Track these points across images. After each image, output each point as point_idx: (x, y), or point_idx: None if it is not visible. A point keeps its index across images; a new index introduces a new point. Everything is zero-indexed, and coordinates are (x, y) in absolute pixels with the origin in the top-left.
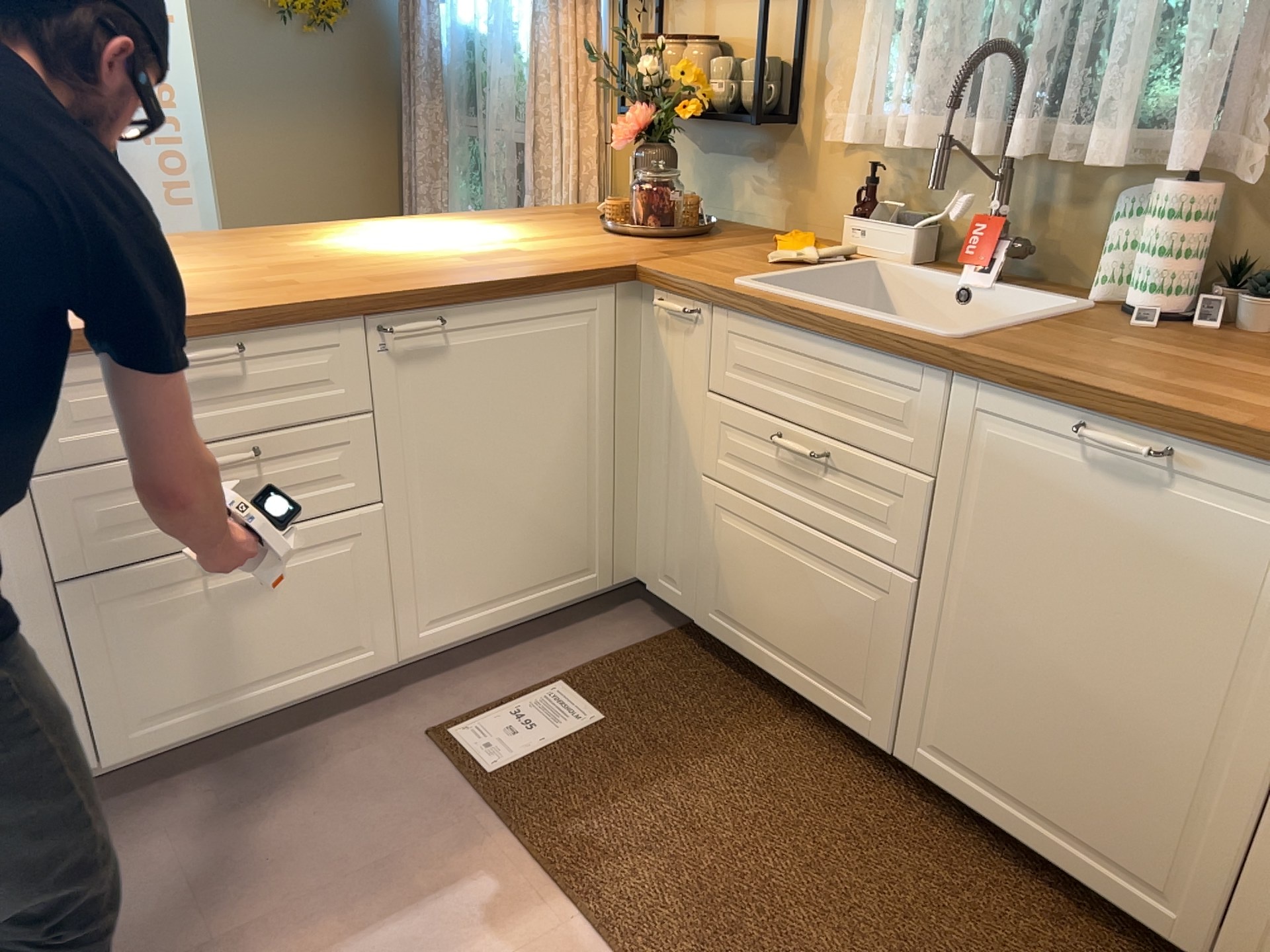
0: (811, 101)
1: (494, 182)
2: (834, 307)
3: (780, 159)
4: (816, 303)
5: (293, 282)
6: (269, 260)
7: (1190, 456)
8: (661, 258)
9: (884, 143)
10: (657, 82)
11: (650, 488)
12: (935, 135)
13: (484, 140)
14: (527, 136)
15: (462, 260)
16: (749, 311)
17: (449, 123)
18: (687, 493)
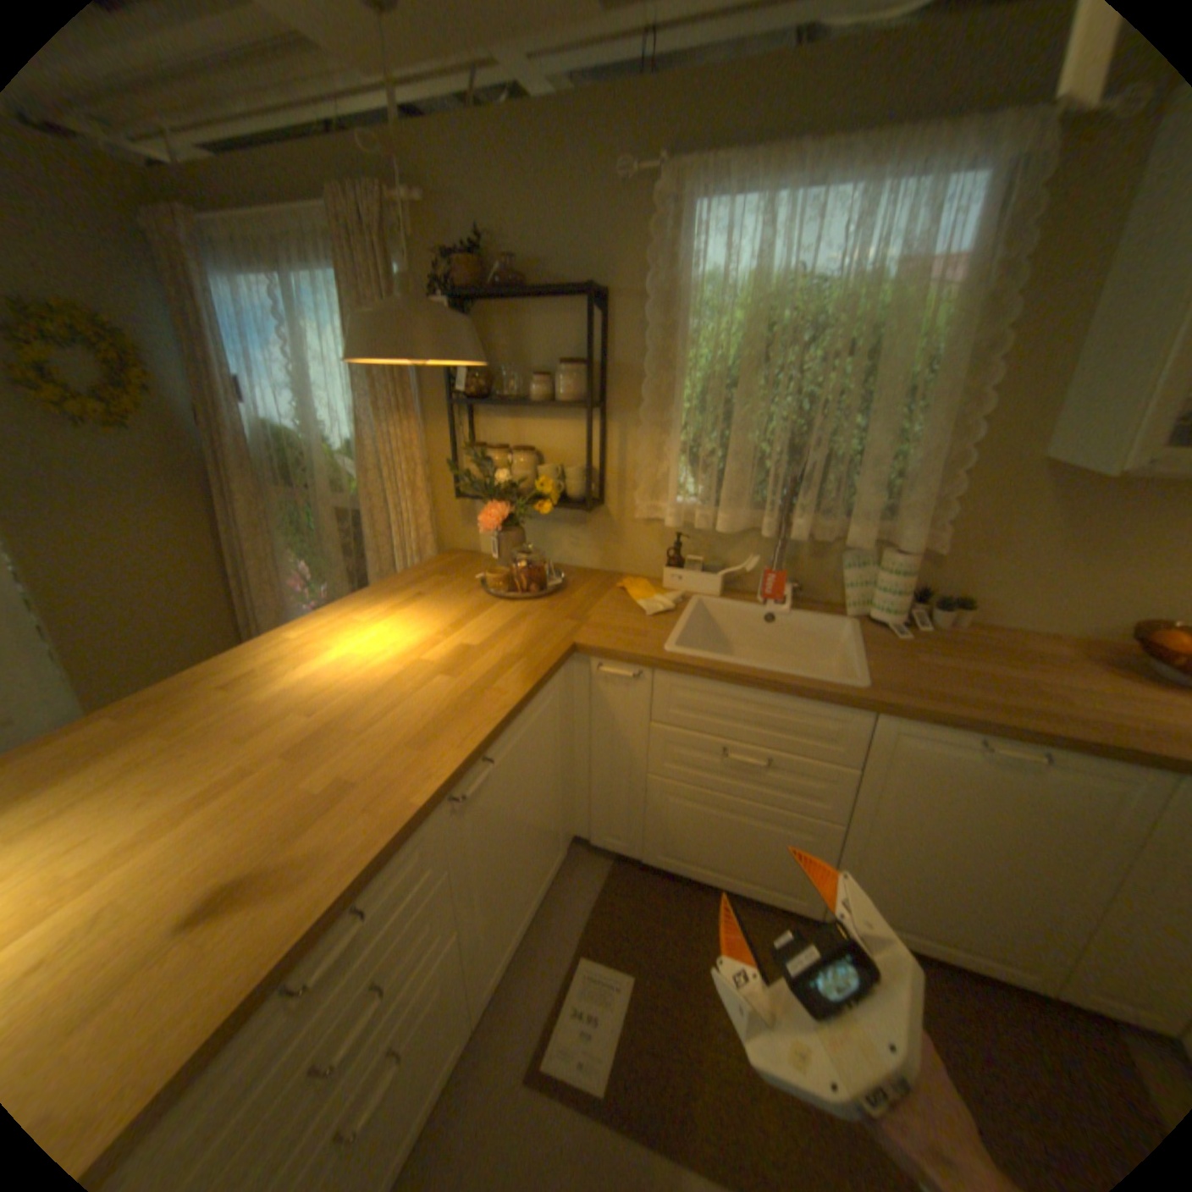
0: (615, 489)
1: (323, 539)
2: (763, 667)
3: (592, 524)
4: (747, 665)
5: (341, 783)
6: (262, 738)
7: (1064, 757)
8: (580, 628)
9: (683, 520)
10: (507, 483)
11: (587, 781)
12: (737, 522)
13: (302, 506)
14: (363, 510)
15: (447, 678)
16: (696, 676)
17: (262, 494)
18: (630, 785)
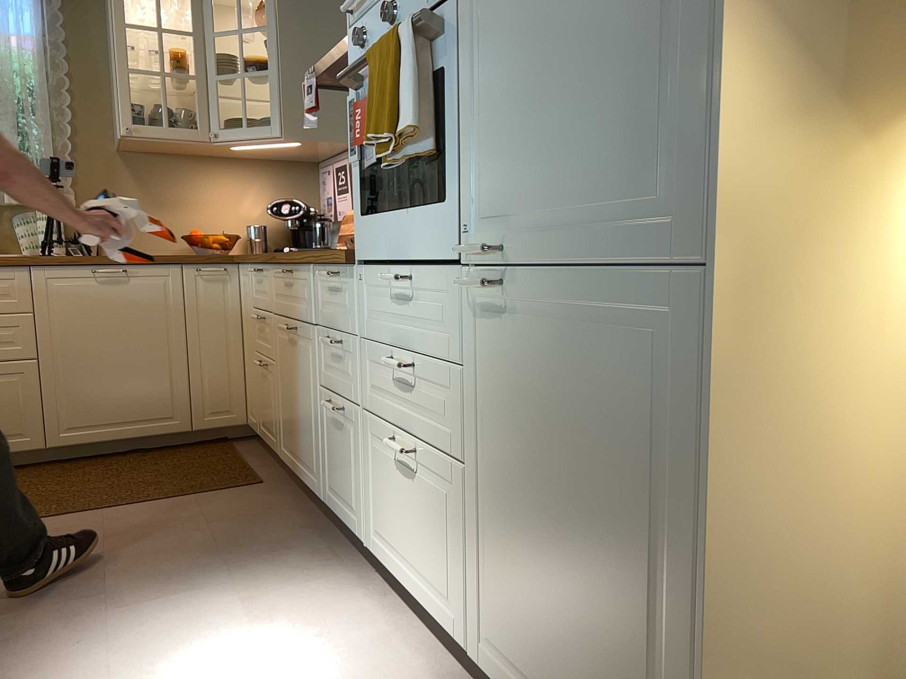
0: None
1: None
2: None
3: None
4: None
5: None
6: None
7: (131, 269)
8: None
9: None
10: None
11: None
12: None
13: None
14: None
15: None
16: None
17: None
18: None
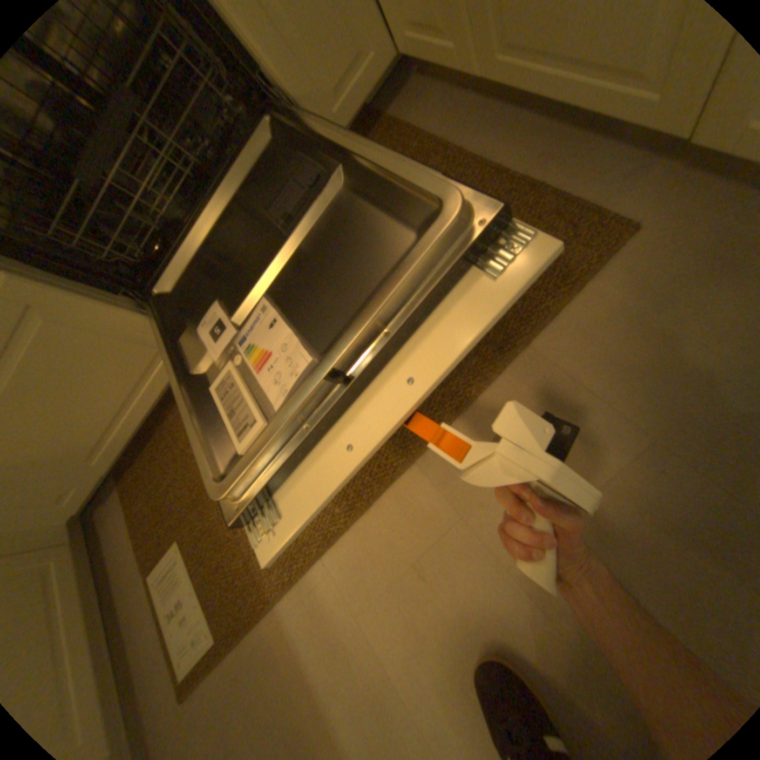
0: None
1: None
2: None
3: None
4: None
5: None
6: None
7: None
8: None
9: None
10: None
11: None
12: None
13: None
14: None
15: None
16: None
17: None
18: None
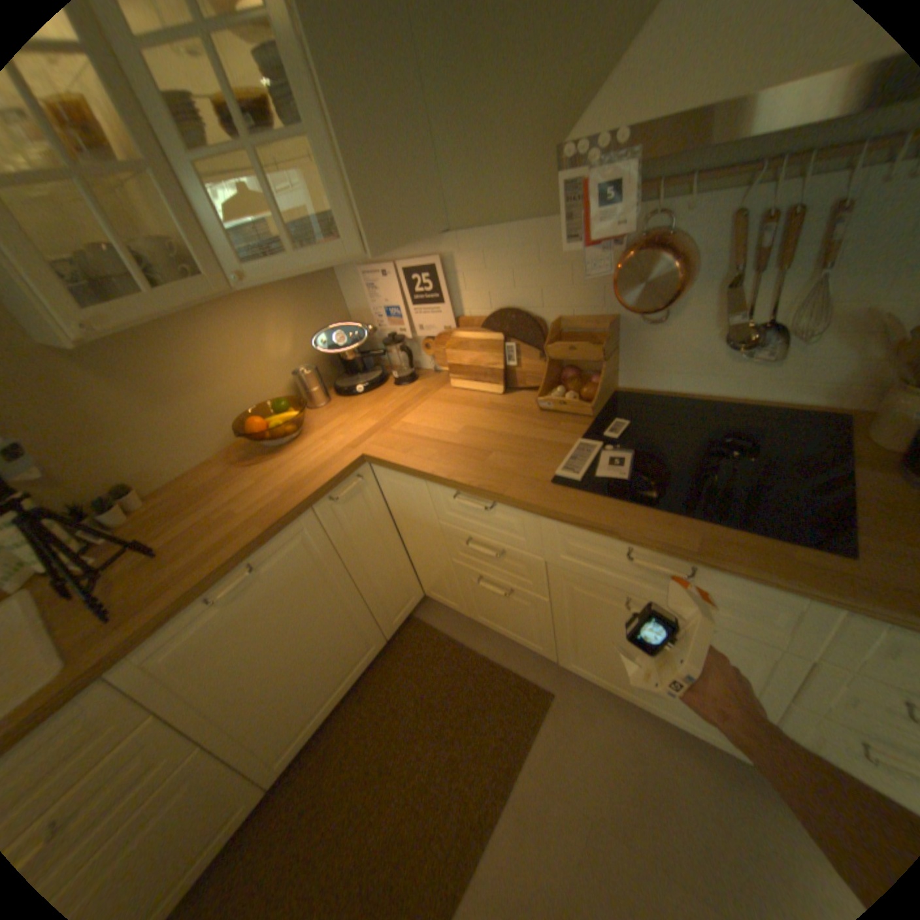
0: None
1: None
2: None
3: None
4: None
5: None
6: None
7: (254, 559)
8: None
9: None
10: None
11: None
12: None
13: None
14: None
15: None
16: None
17: None
18: None
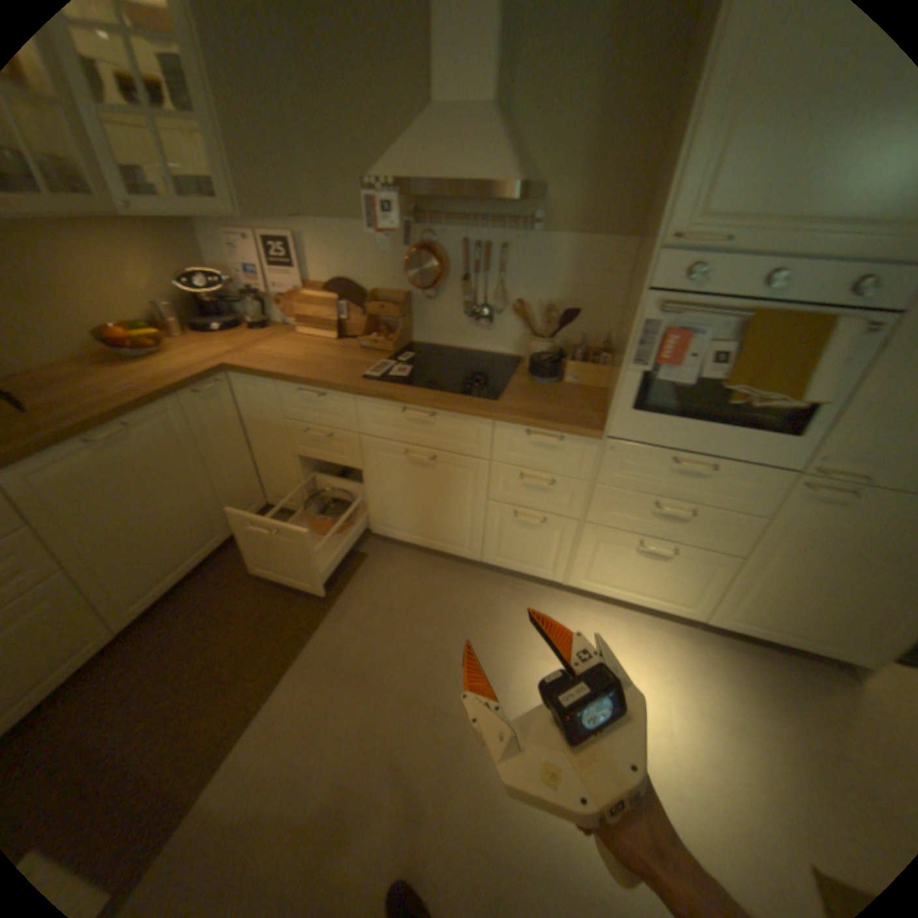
0: None
1: None
2: None
3: None
4: None
5: None
6: None
7: (125, 420)
8: None
9: None
10: None
11: None
12: None
13: None
14: None
15: None
16: None
17: None
18: None
